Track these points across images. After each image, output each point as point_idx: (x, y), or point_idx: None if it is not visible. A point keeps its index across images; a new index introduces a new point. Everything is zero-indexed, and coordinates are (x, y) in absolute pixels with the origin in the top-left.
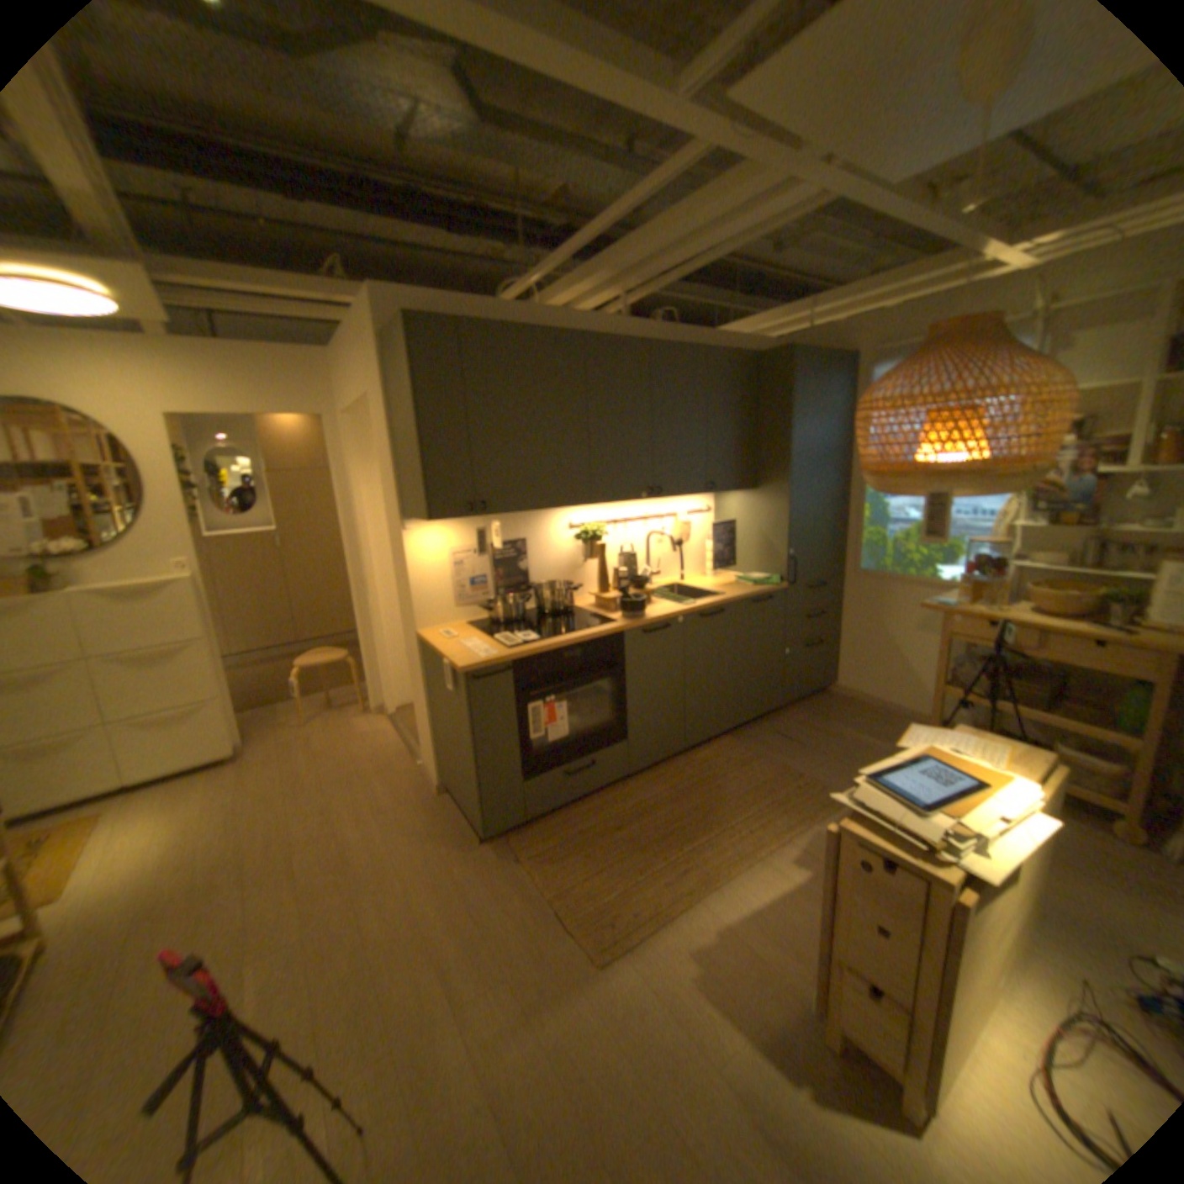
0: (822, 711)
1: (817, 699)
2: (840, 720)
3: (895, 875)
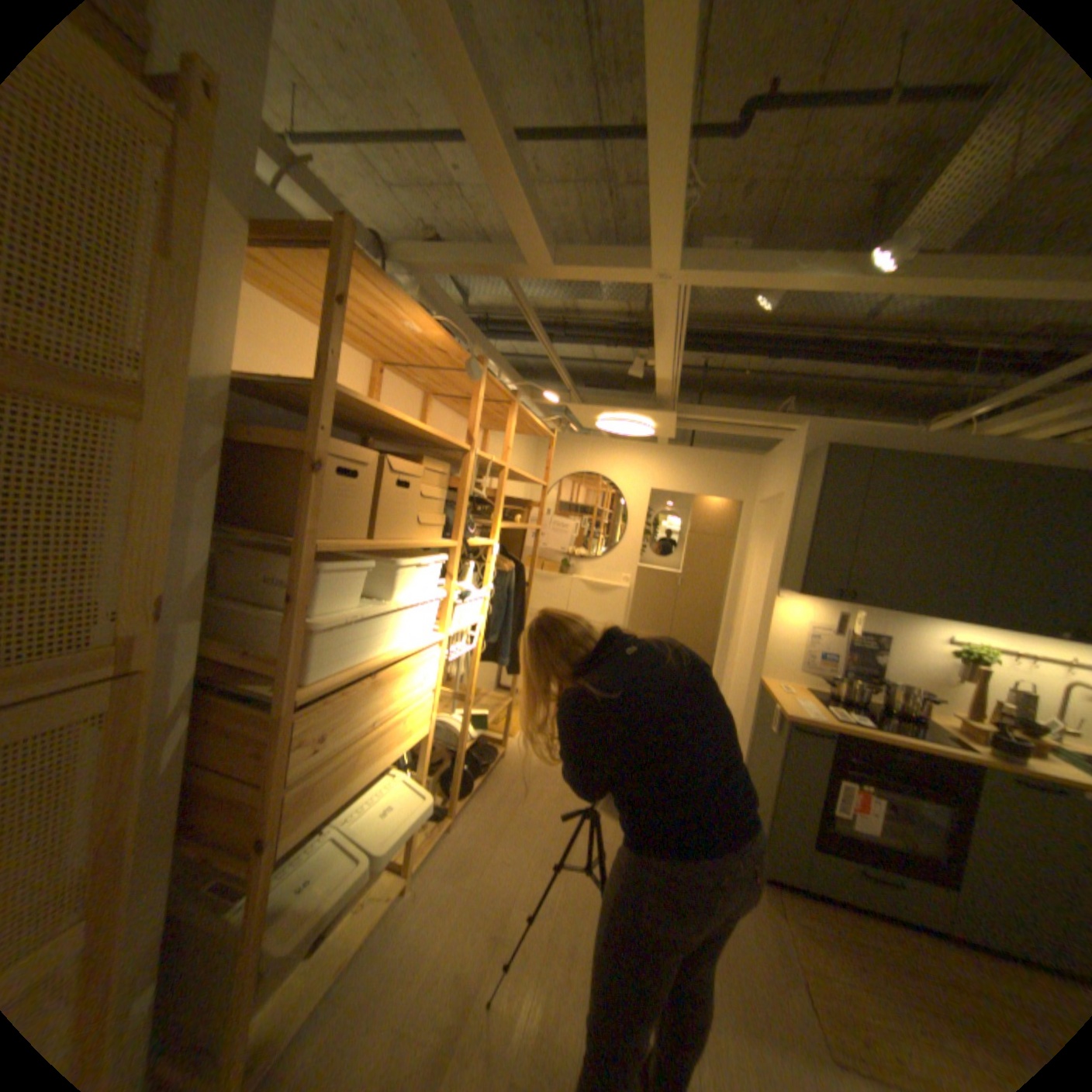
0: None
1: None
2: None
3: None
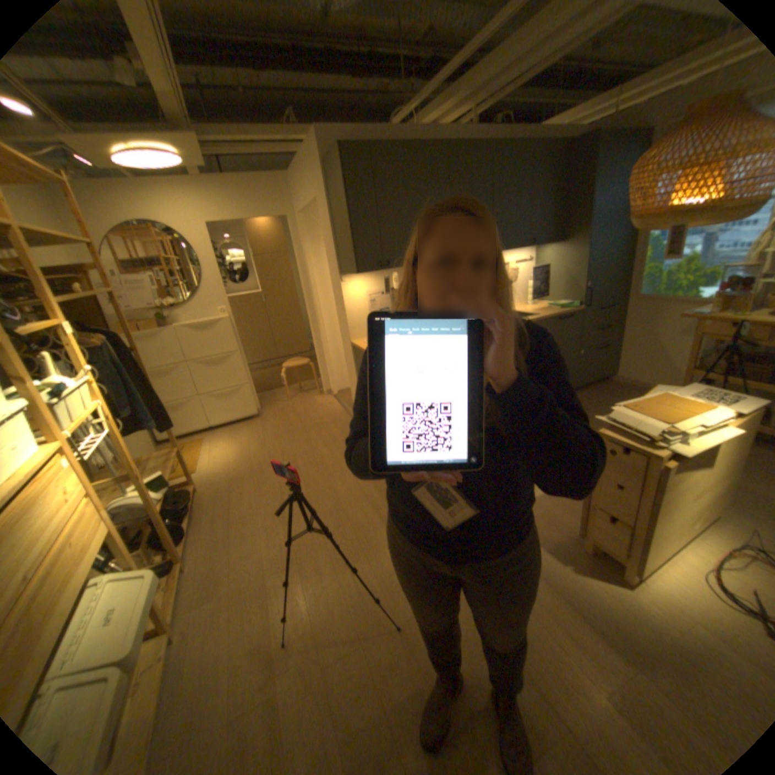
0: (604, 391)
1: (601, 384)
2: (616, 396)
3: (629, 455)
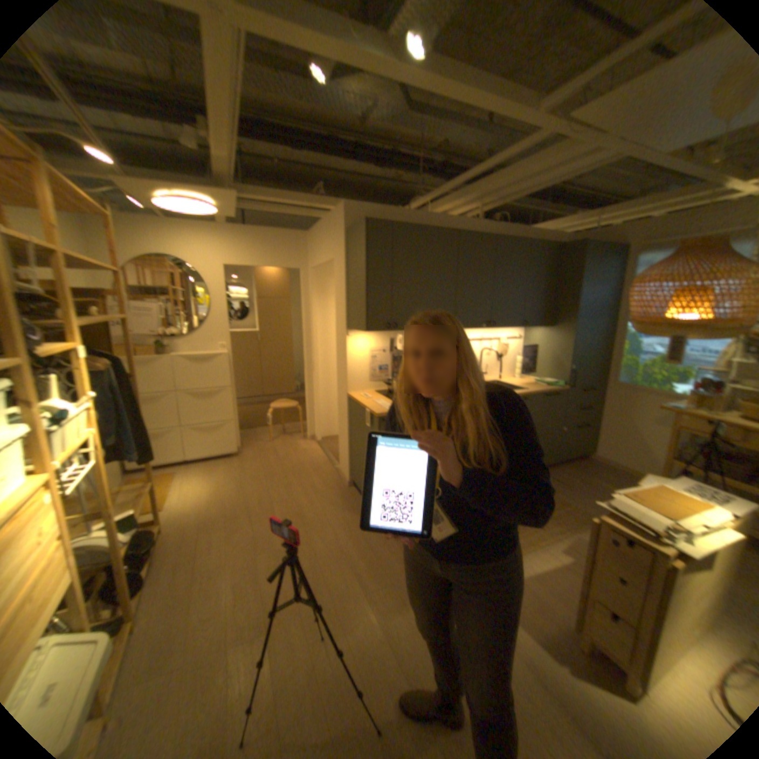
0: (585, 469)
1: (582, 462)
2: (597, 476)
3: (633, 549)
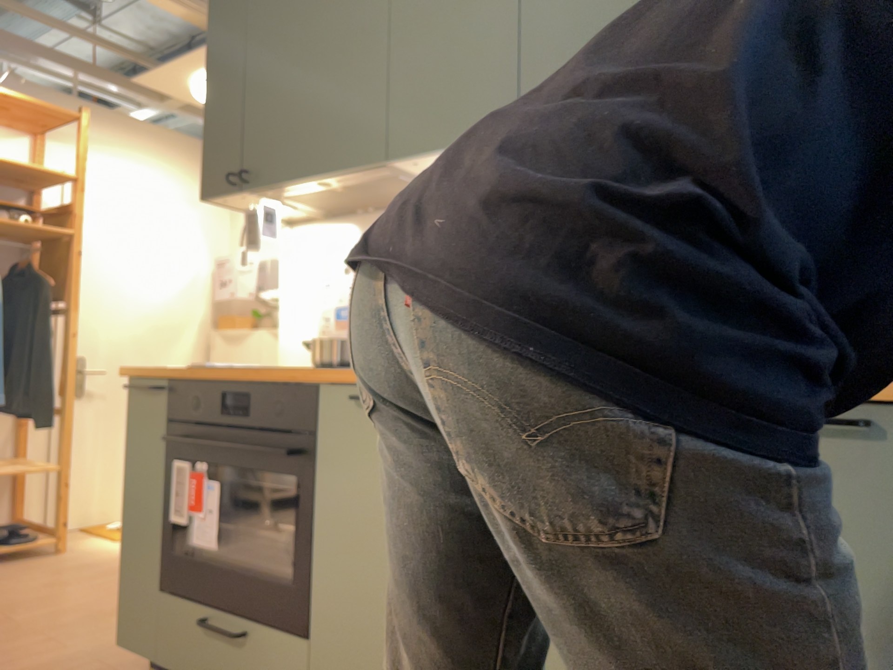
0: None
1: None
2: None
3: None
